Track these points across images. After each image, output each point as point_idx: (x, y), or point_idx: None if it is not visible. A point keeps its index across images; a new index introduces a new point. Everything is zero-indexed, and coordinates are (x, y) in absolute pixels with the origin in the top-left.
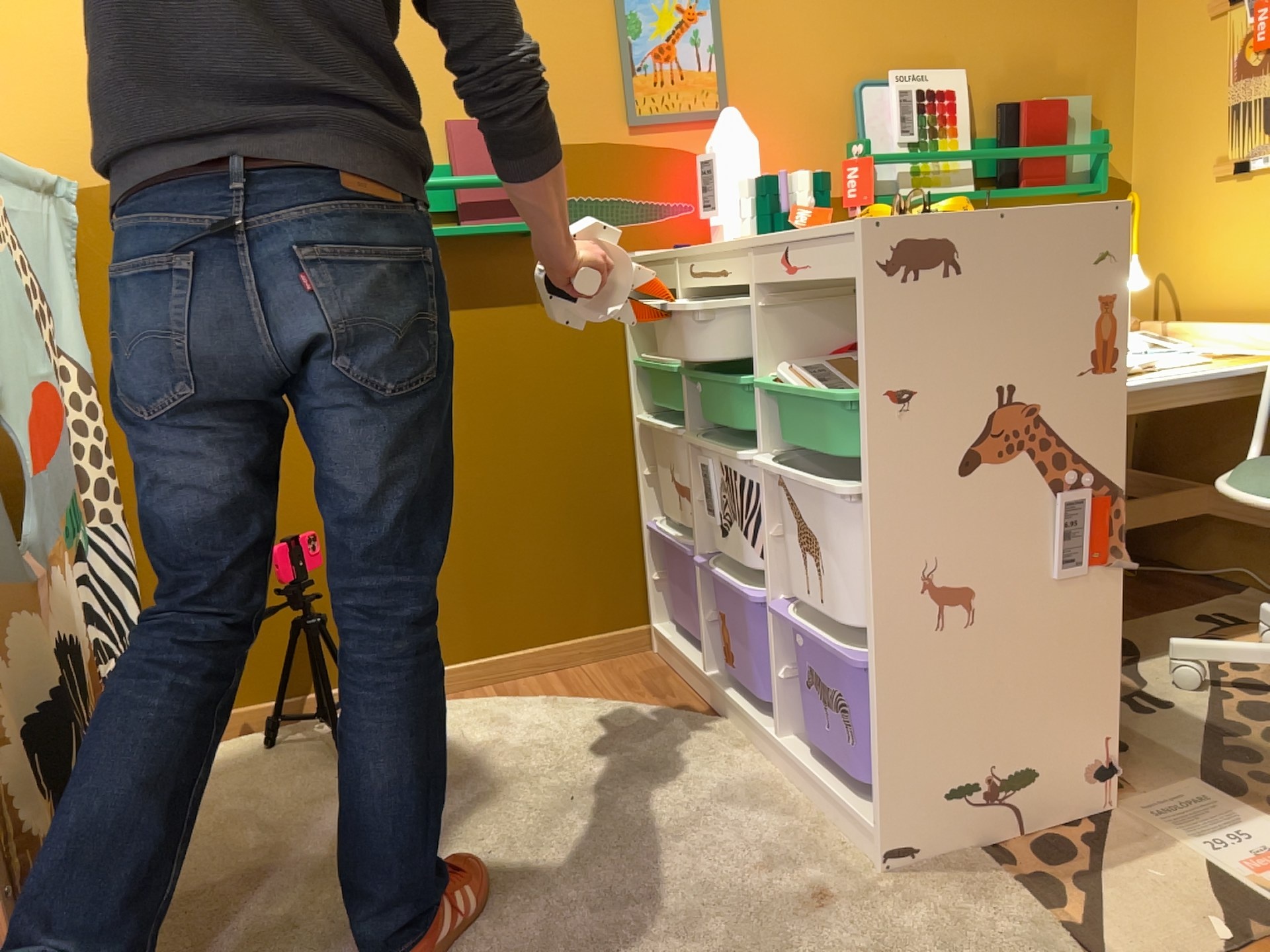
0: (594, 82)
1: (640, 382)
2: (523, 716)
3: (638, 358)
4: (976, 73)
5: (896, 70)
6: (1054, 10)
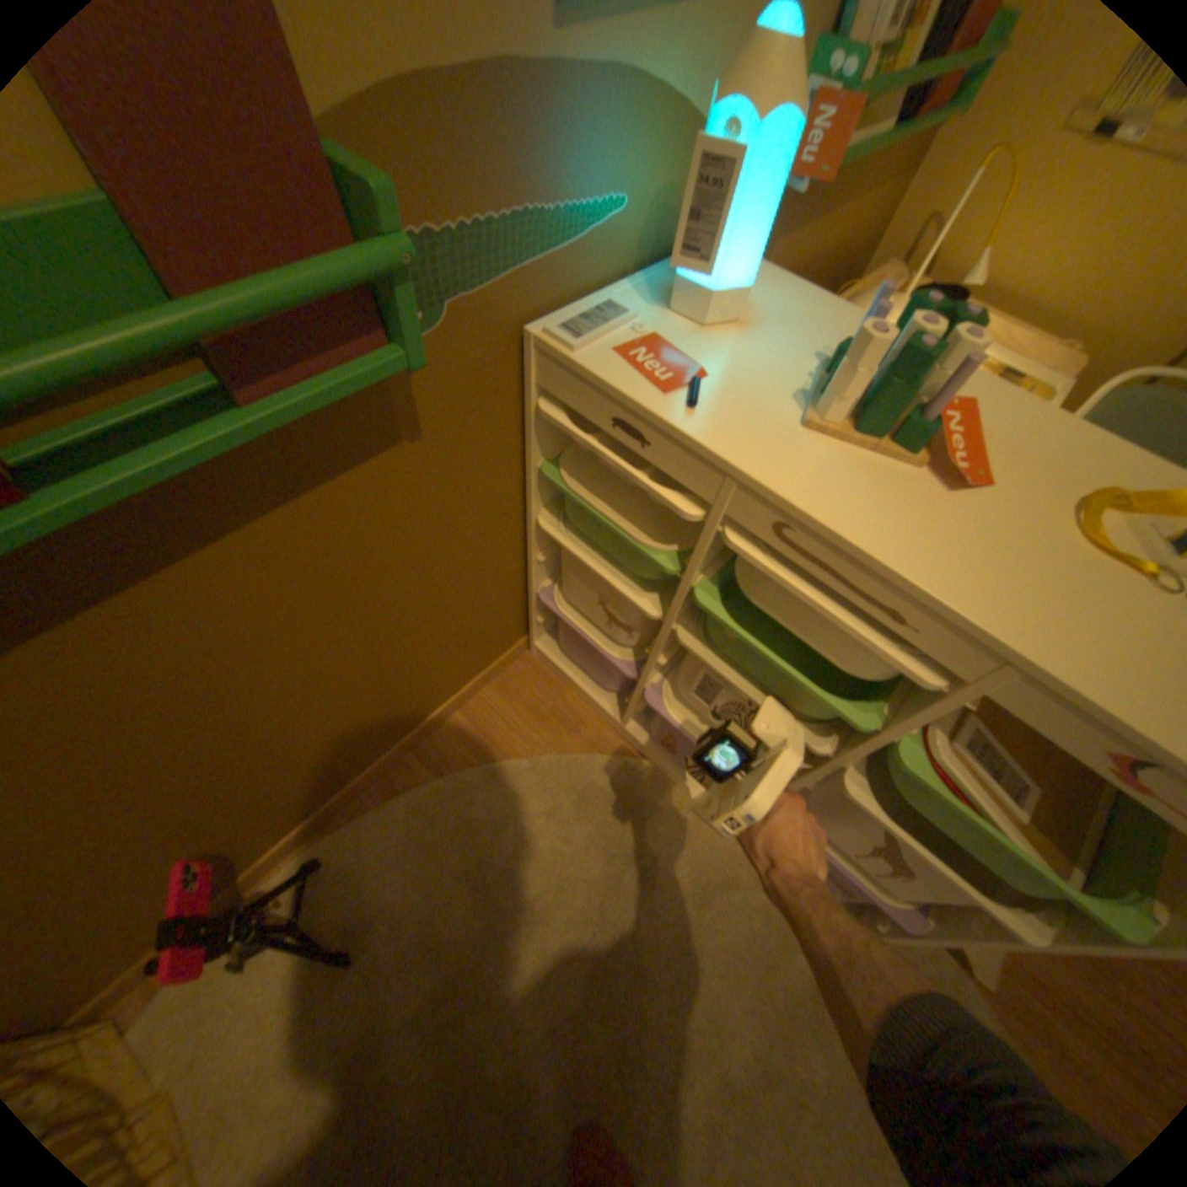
0: None
1: (542, 484)
2: (481, 809)
3: (545, 462)
4: None
5: None
6: None
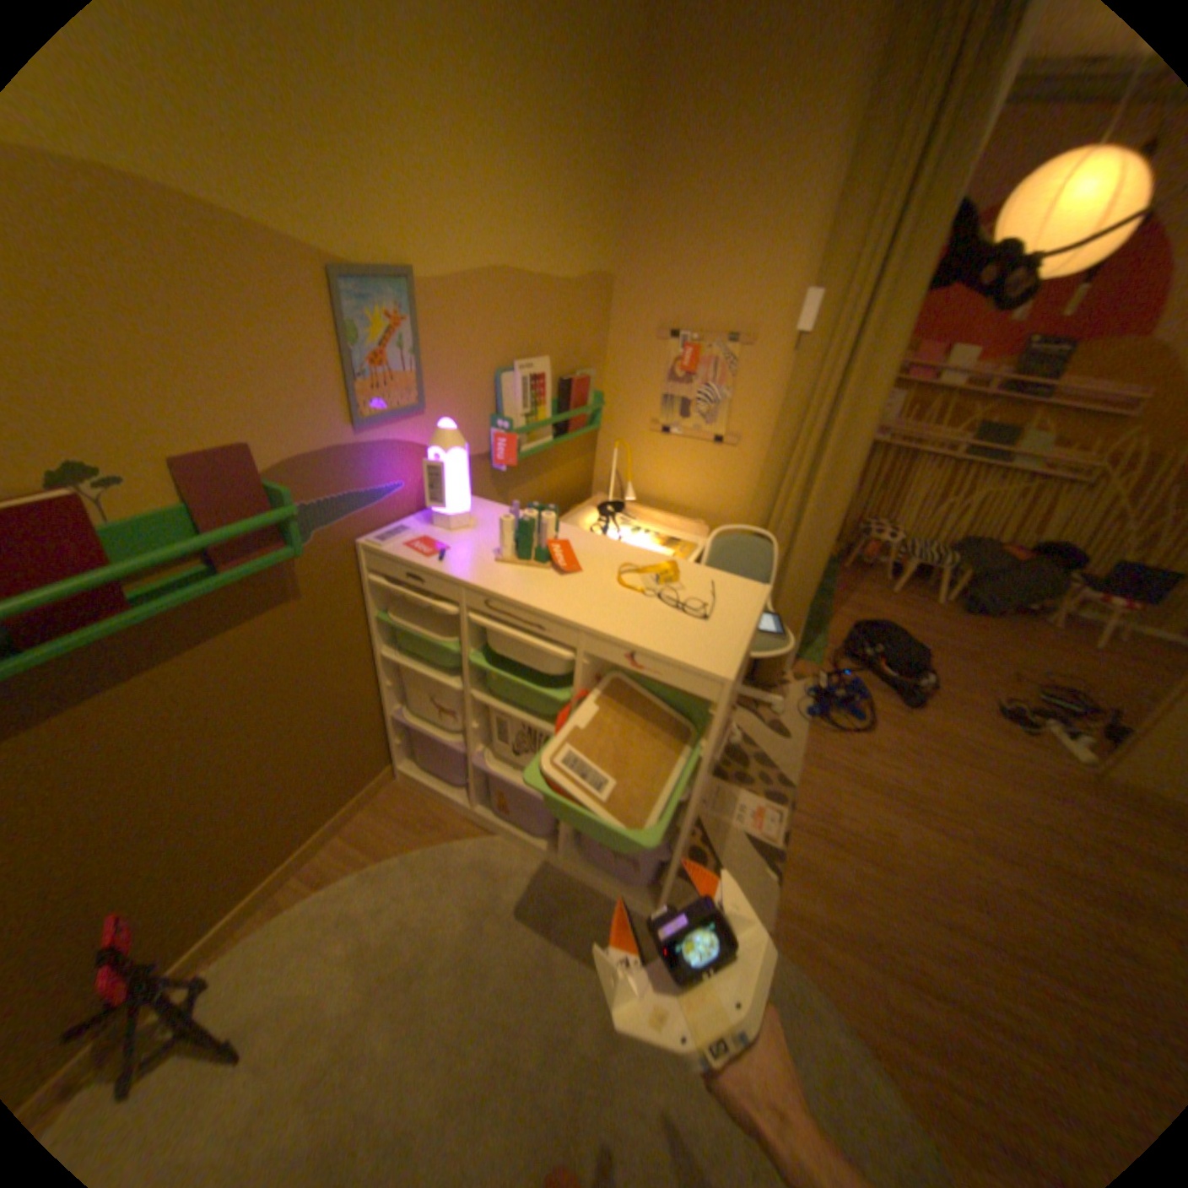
0: (322, 391)
1: (380, 629)
2: (358, 905)
3: (379, 614)
4: (552, 356)
5: (517, 358)
6: (585, 311)
